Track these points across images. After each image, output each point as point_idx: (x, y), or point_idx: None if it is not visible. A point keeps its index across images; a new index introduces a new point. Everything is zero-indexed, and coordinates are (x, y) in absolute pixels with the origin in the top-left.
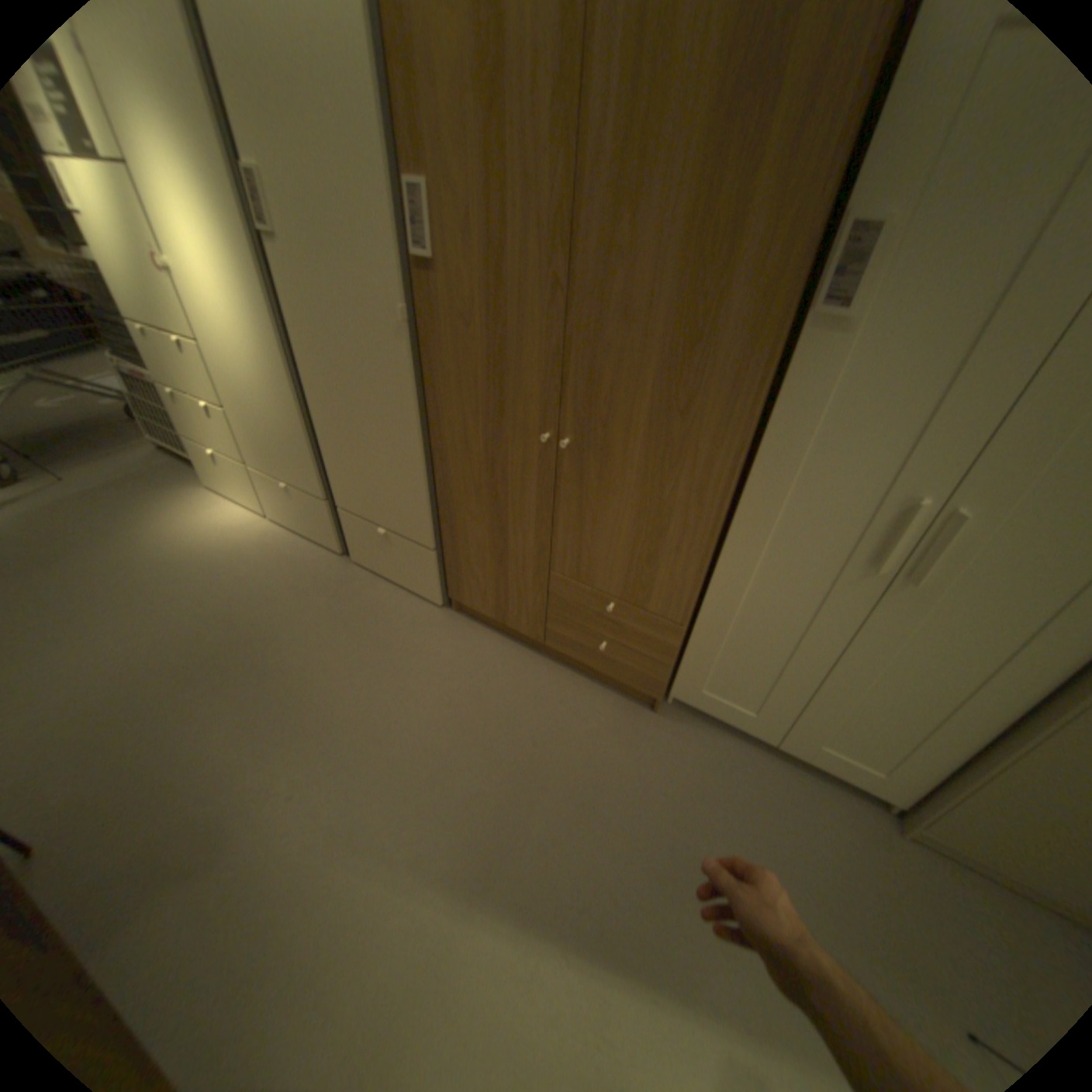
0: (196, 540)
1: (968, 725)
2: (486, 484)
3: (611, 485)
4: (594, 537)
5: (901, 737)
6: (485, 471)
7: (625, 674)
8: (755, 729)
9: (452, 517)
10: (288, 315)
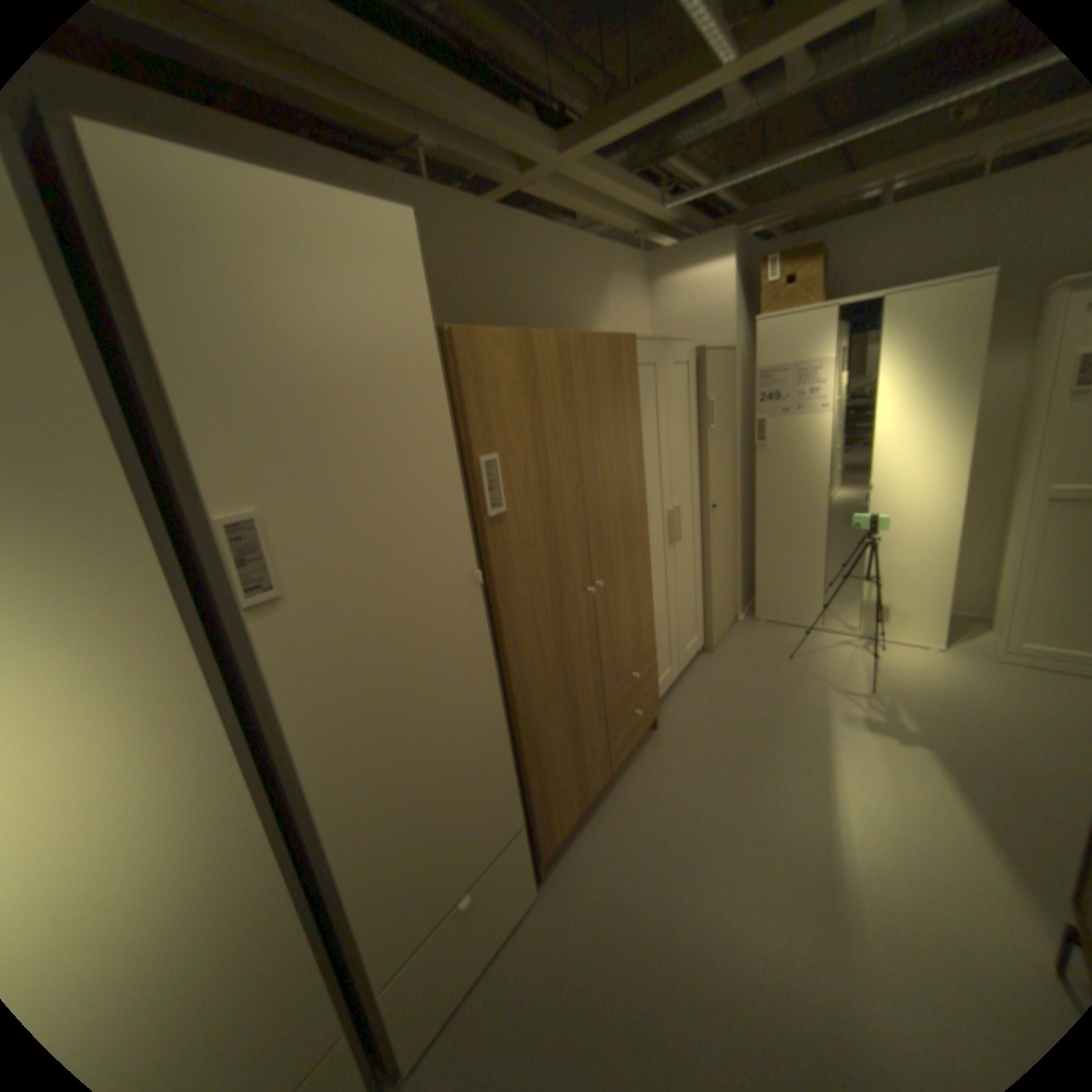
0: None
1: (698, 585)
2: (558, 677)
3: (616, 591)
4: (617, 637)
5: (693, 613)
6: (556, 664)
7: (646, 721)
8: (673, 677)
9: (536, 753)
10: (284, 717)
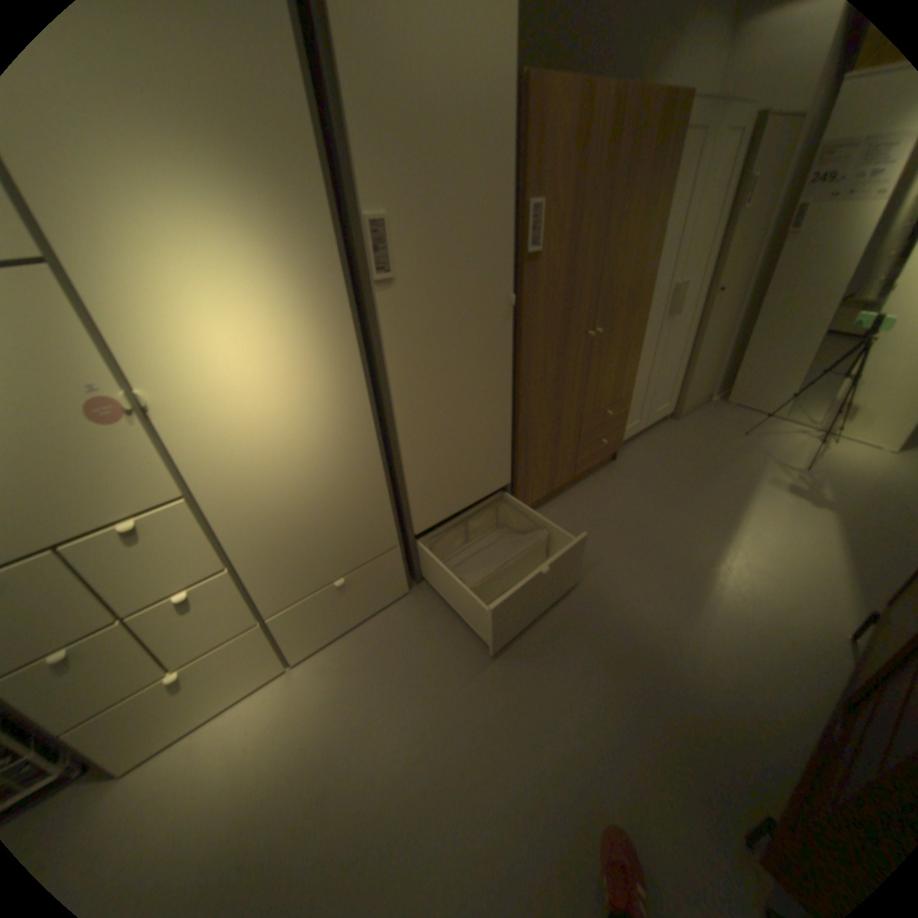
0: (274, 769)
1: (685, 360)
2: (553, 393)
3: (612, 341)
4: (603, 379)
5: (672, 382)
6: (553, 384)
7: (609, 450)
8: (640, 428)
9: (527, 440)
10: (390, 358)
